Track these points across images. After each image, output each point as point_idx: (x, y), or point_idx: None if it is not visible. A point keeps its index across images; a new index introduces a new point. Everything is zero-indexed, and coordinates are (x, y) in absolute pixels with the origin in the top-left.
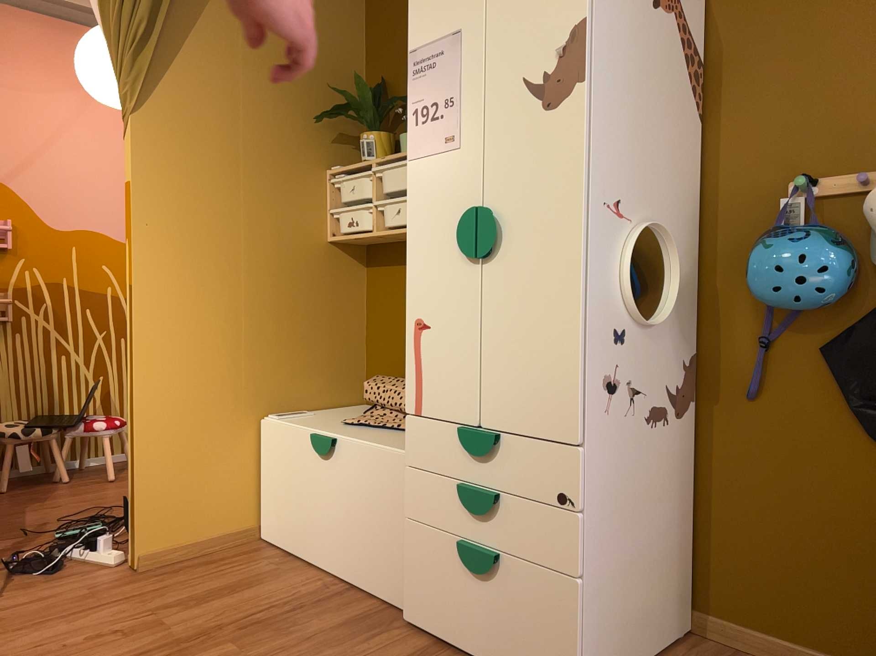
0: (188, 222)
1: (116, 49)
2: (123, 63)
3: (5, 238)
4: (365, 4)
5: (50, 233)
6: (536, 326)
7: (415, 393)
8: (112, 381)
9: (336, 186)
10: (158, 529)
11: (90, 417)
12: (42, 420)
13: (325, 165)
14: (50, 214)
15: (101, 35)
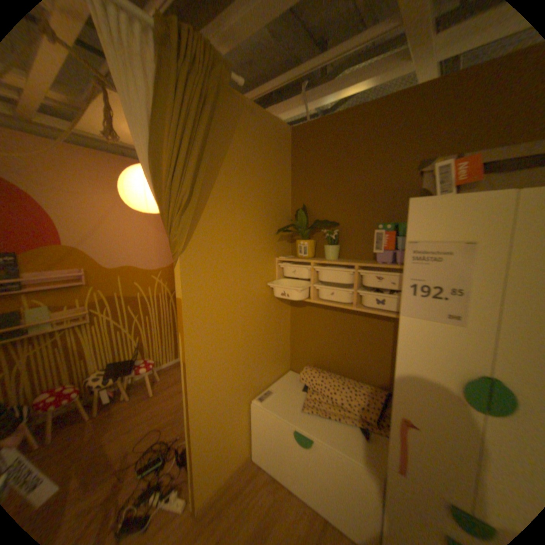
0: (213, 312)
1: (163, 207)
2: (170, 219)
3: (78, 278)
4: (290, 158)
5: (103, 271)
6: None
7: (399, 460)
8: (143, 338)
9: (282, 268)
10: (206, 487)
11: (135, 364)
12: (110, 371)
13: (274, 255)
14: (102, 261)
15: (131, 172)
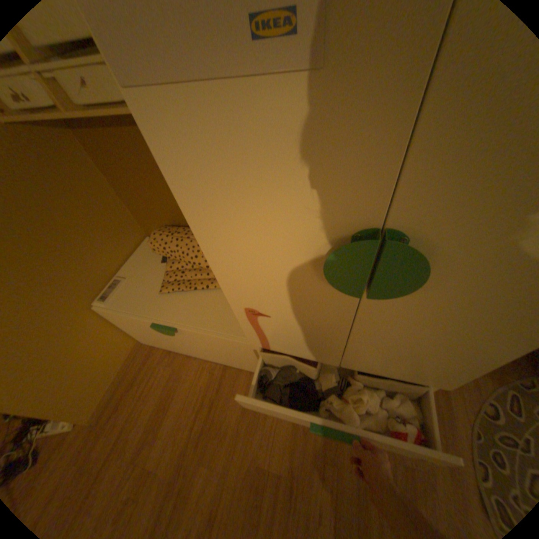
0: None
1: None
2: None
3: None
4: None
5: None
6: (440, 345)
7: (260, 340)
8: None
9: None
10: (84, 404)
11: None
12: None
13: None
14: None
15: None
